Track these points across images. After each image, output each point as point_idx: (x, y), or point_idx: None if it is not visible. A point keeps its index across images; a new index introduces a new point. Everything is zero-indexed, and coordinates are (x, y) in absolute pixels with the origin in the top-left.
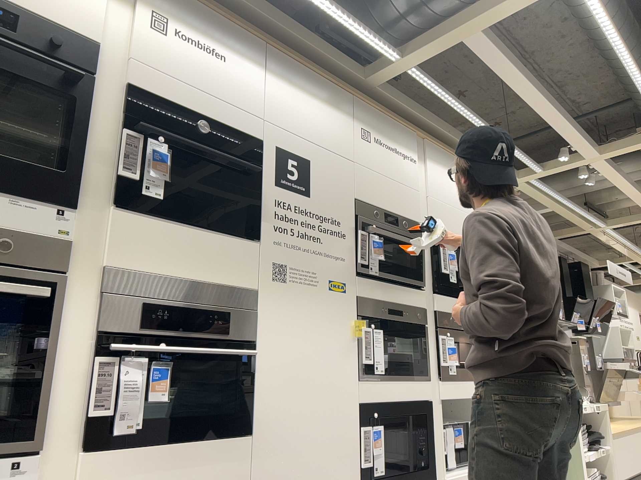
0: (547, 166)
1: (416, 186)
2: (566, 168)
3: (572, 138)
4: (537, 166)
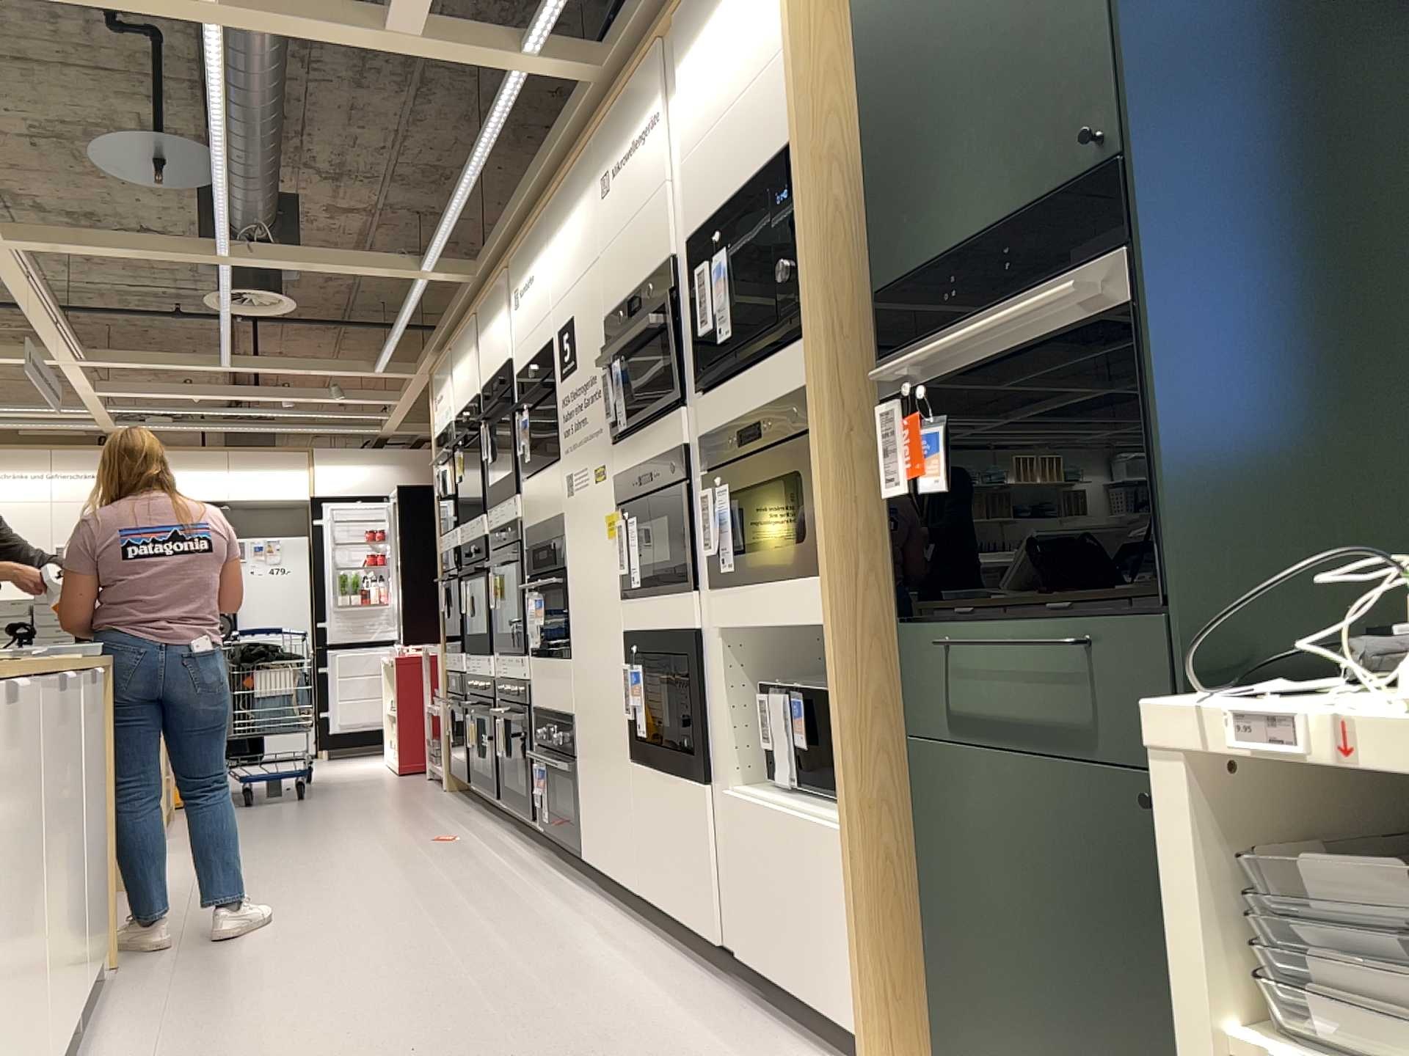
0: None
1: (661, 180)
2: None
3: None
4: None
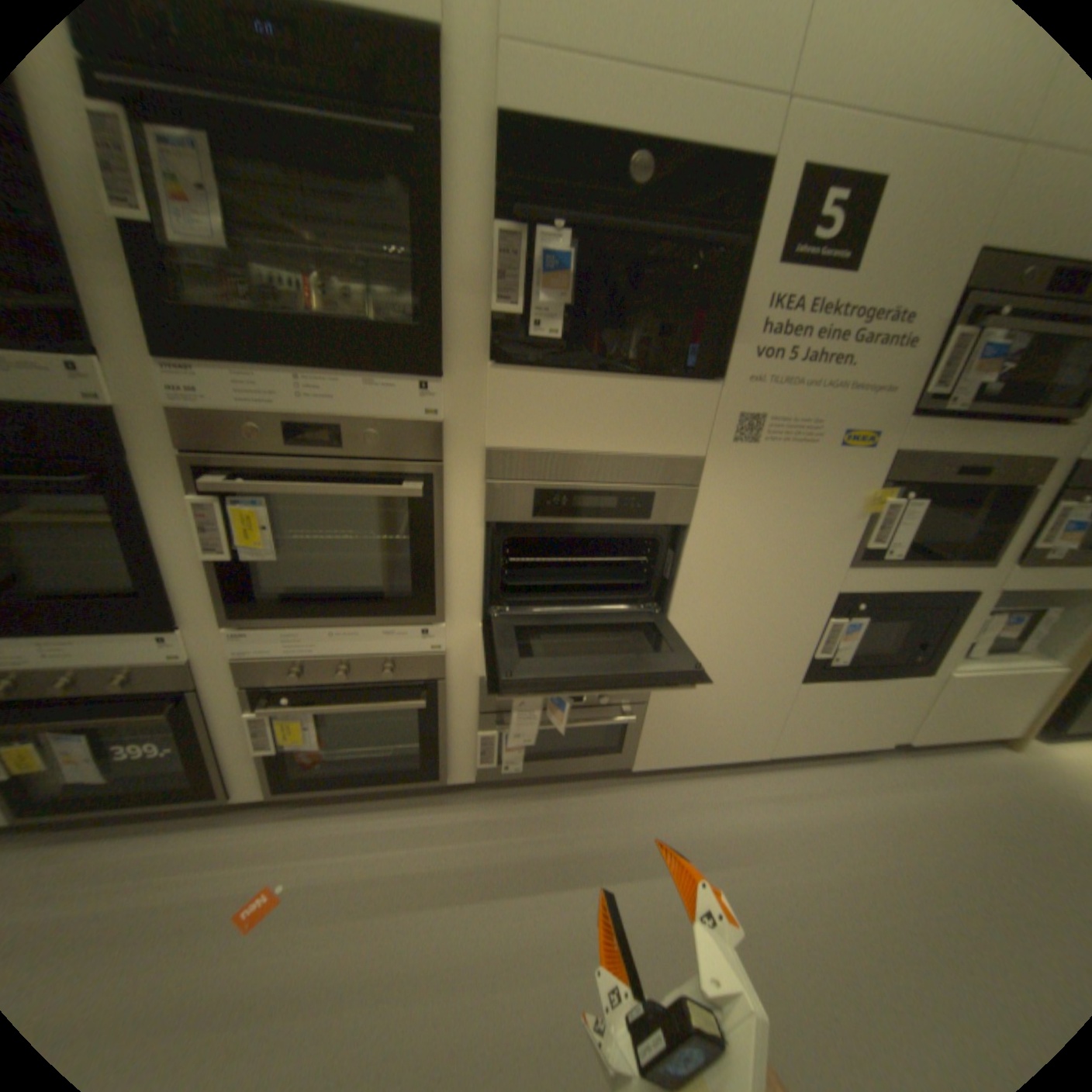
0: None
1: None
2: None
3: None
4: None
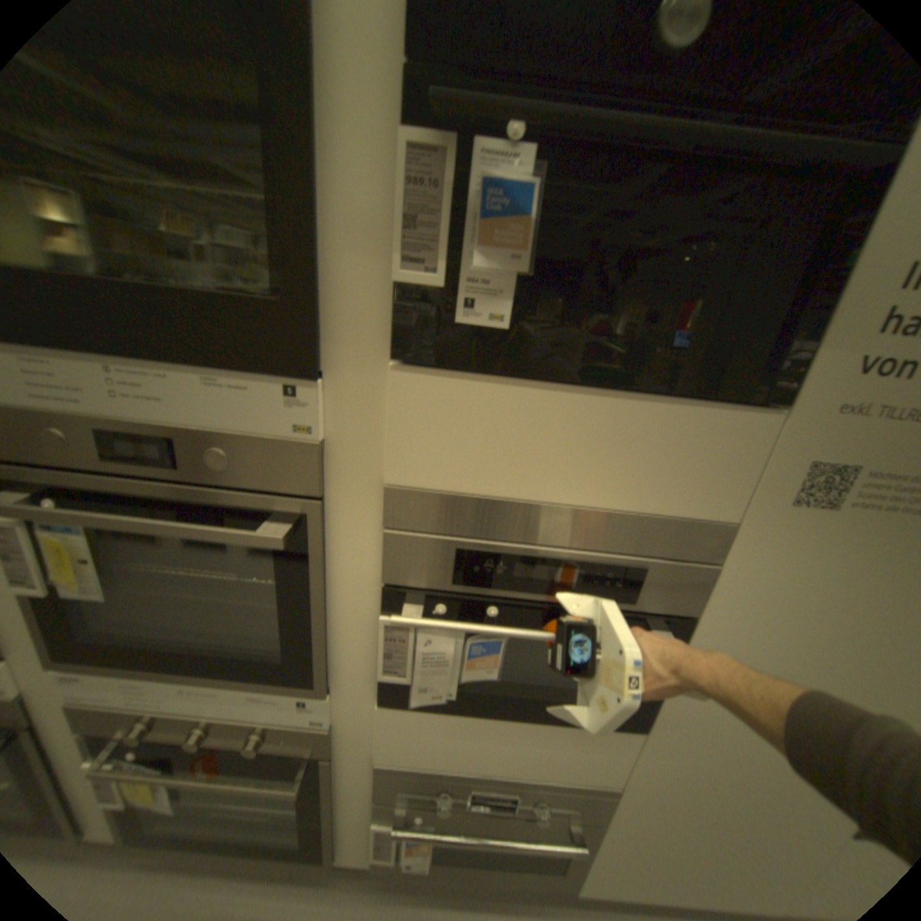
0: None
1: None
2: None
3: None
4: None
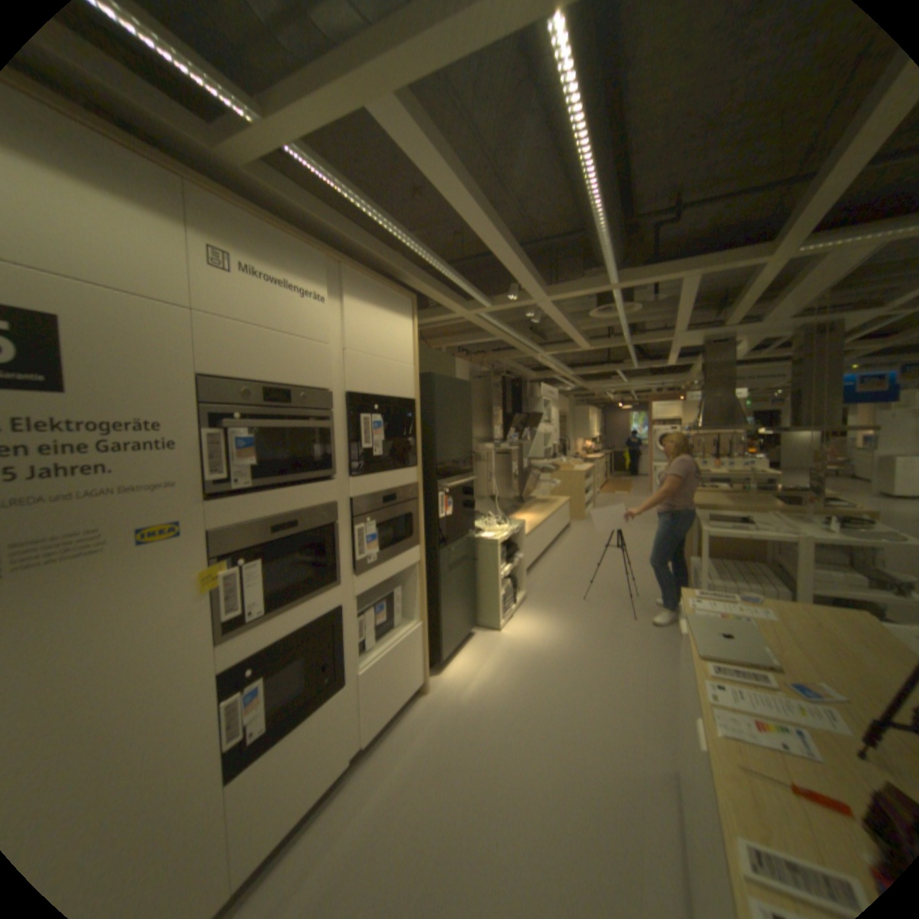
0: (498, 302)
1: (323, 340)
2: (516, 306)
3: (524, 278)
4: (488, 301)
